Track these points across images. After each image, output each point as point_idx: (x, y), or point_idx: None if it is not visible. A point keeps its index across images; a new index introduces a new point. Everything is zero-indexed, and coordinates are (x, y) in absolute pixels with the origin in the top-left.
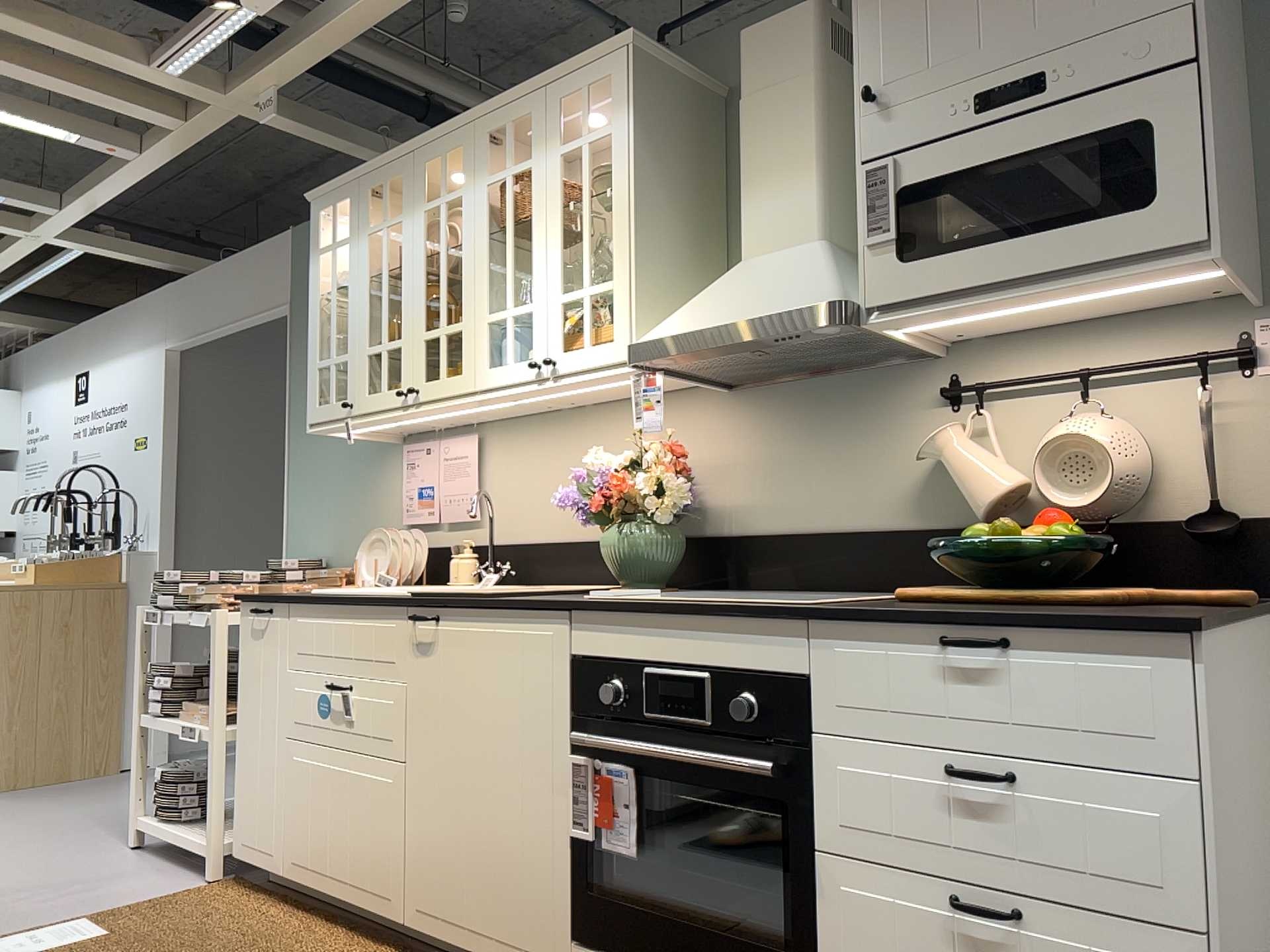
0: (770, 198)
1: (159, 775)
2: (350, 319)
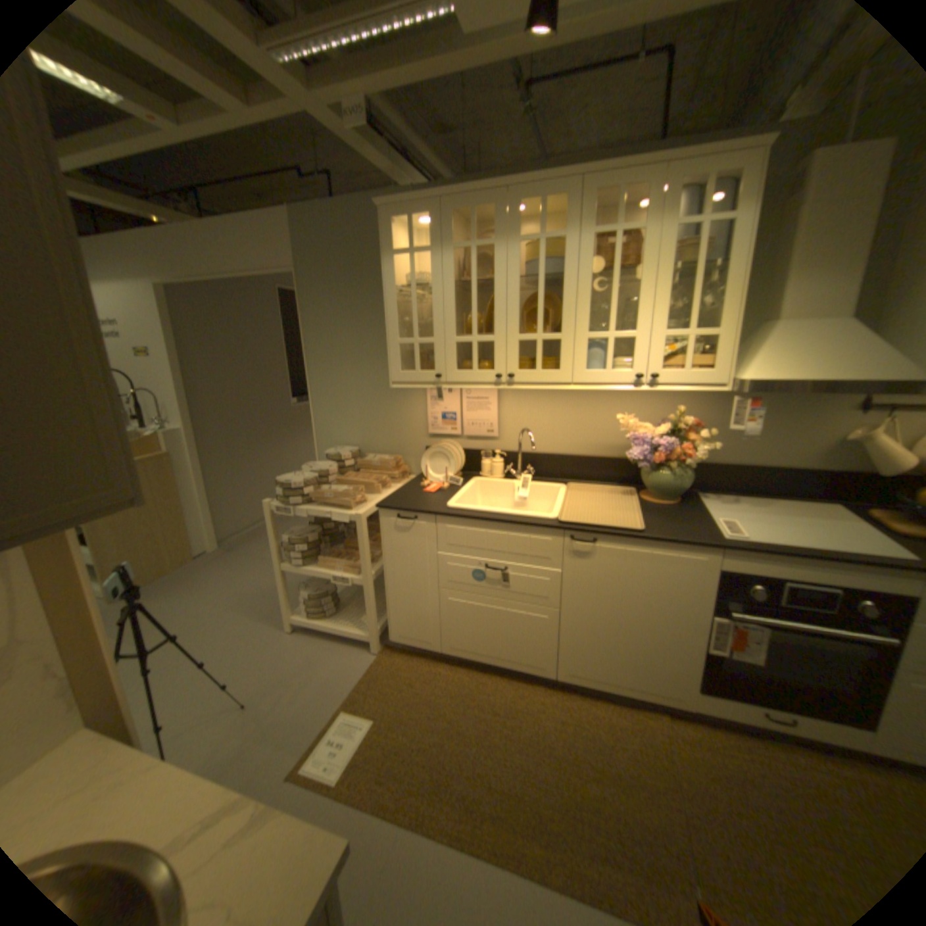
0: (819, 282)
1: (305, 597)
2: (434, 312)
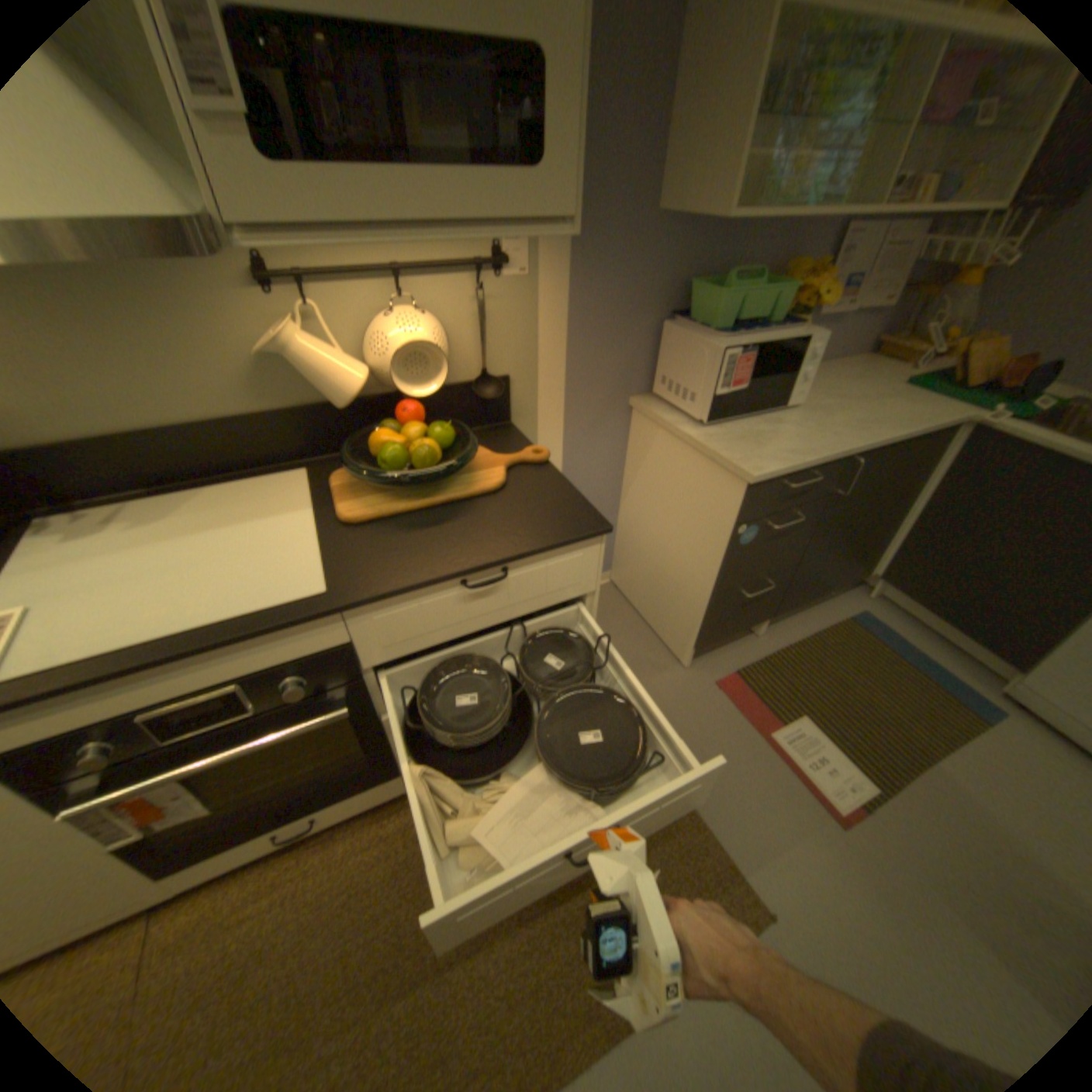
0: None
1: None
2: None
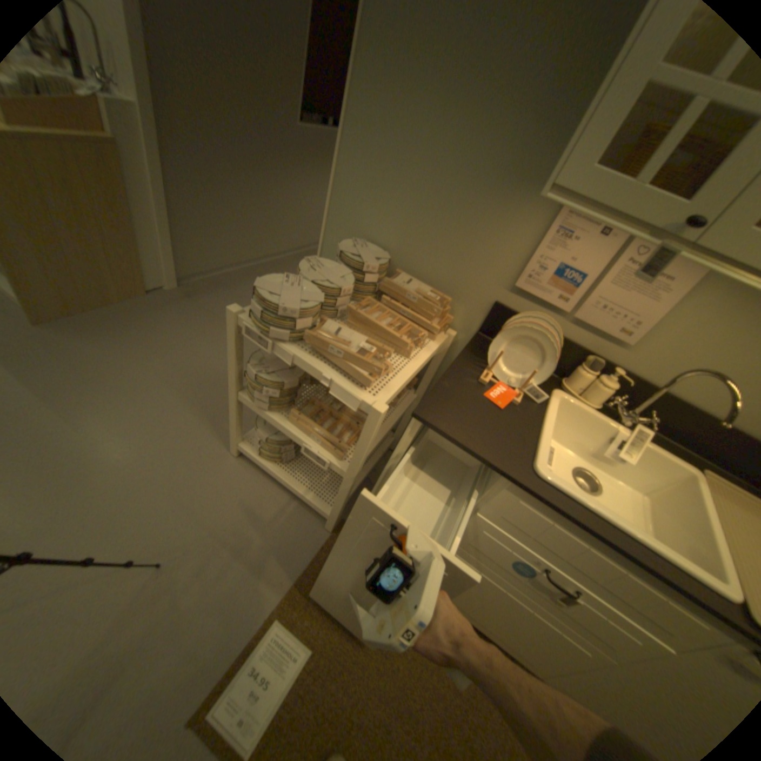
0: None
1: (262, 438)
2: None
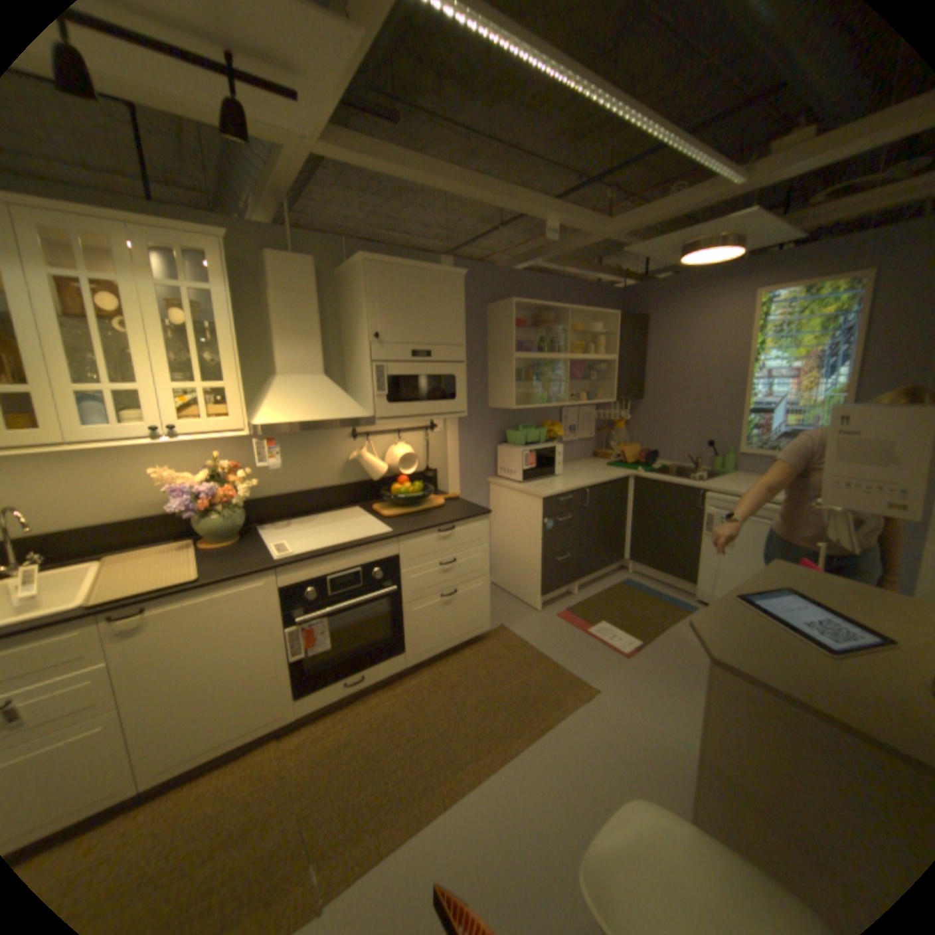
0: (296, 348)
1: None
2: None
